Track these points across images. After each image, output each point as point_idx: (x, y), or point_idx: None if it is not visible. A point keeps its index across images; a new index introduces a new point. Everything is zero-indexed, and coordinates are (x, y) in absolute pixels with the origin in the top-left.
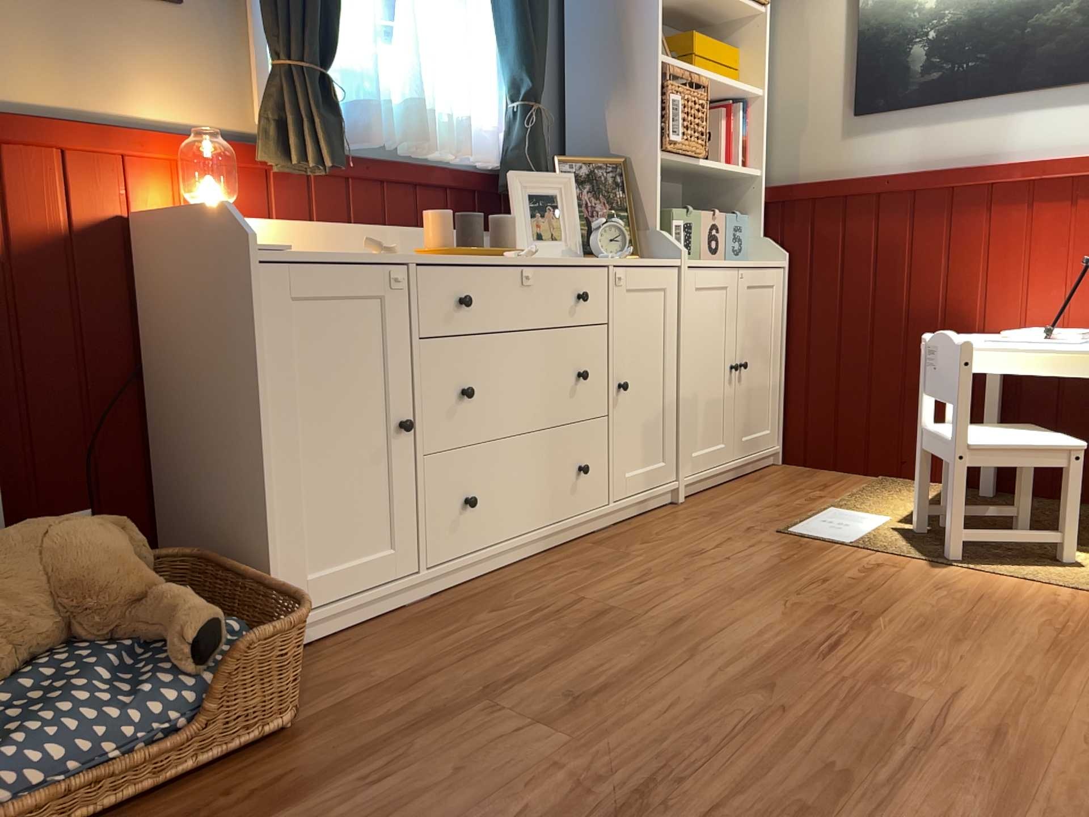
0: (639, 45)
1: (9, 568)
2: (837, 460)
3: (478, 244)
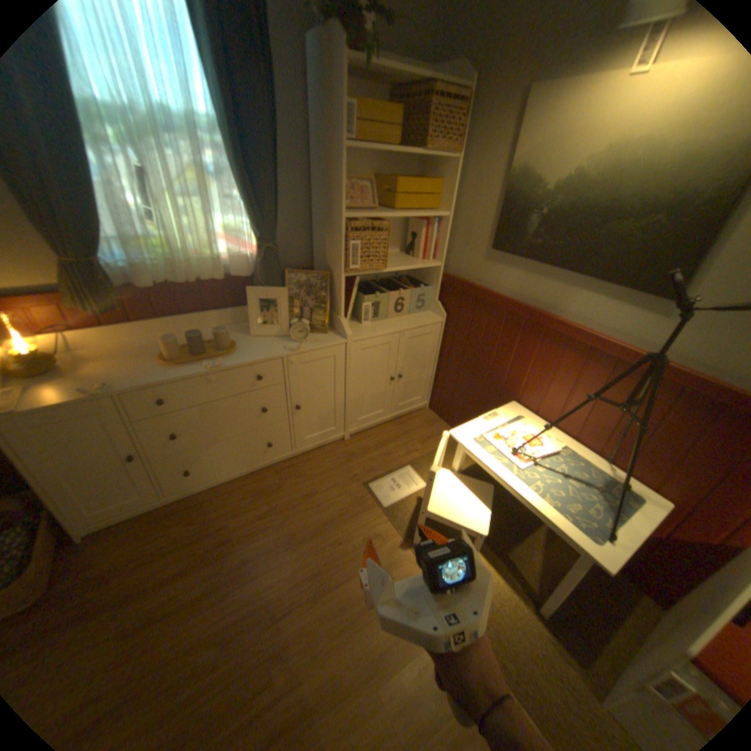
0: (335, 204)
1: None
2: (448, 421)
3: (198, 350)
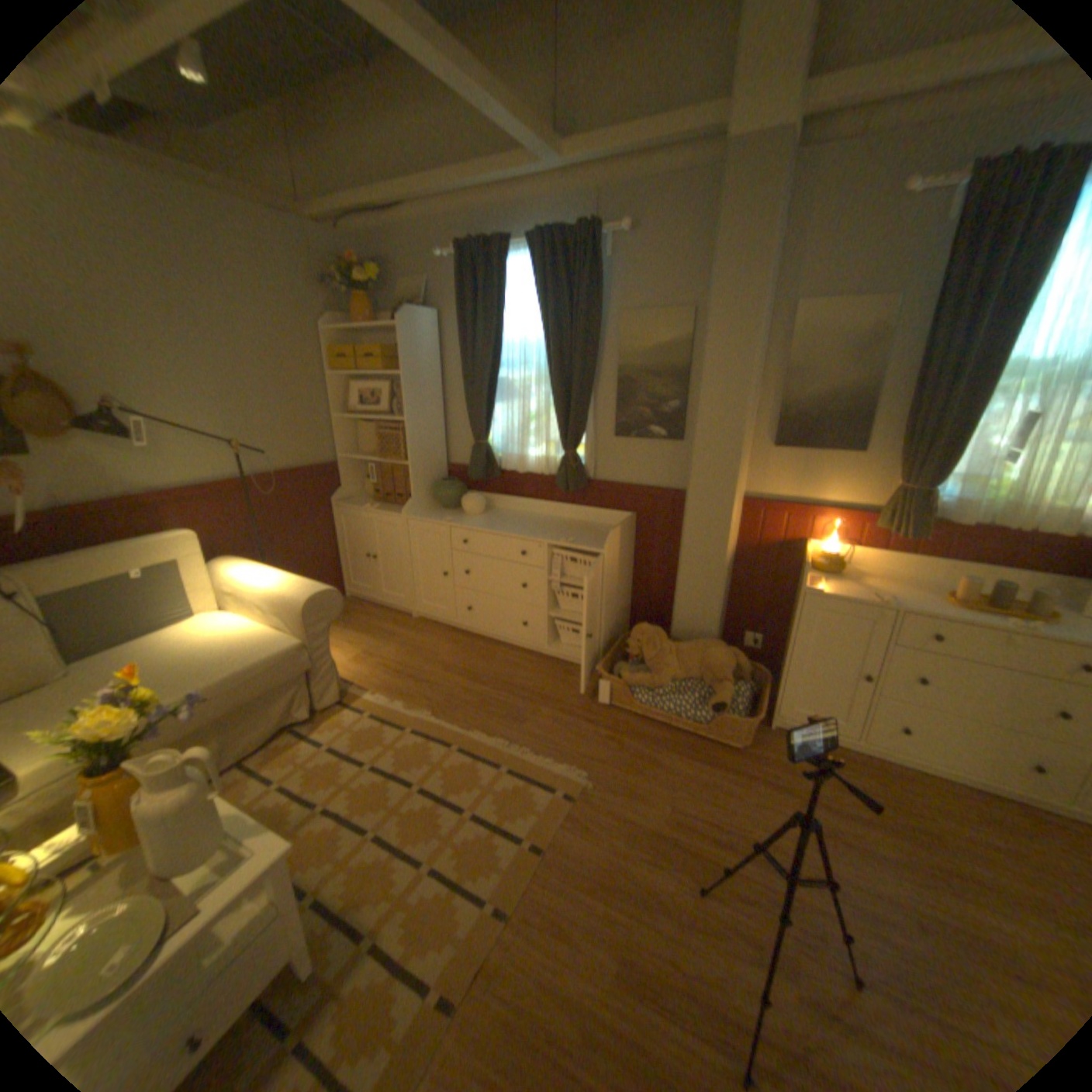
0: None
1: (696, 653)
2: None
3: (1005, 604)
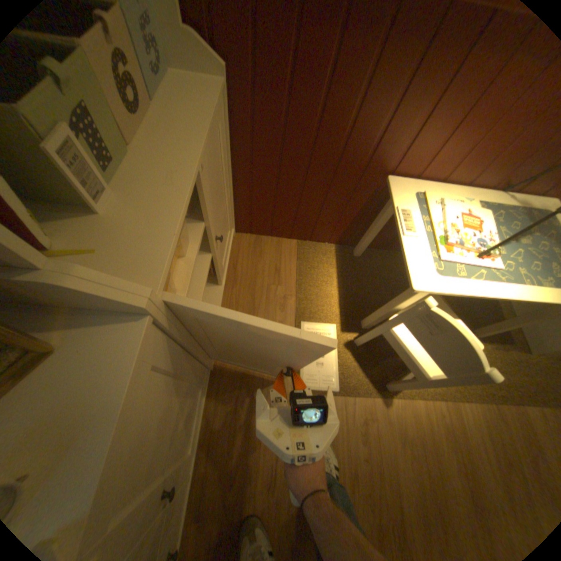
0: None
1: None
2: (272, 232)
3: None
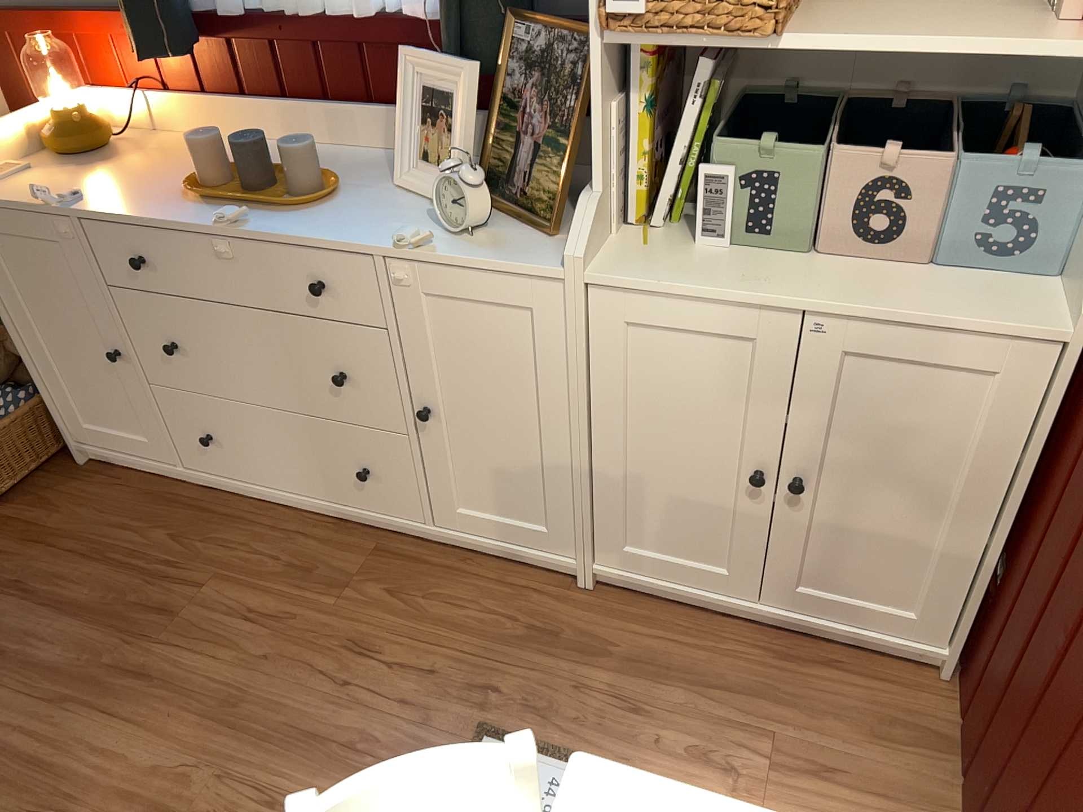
0: None
1: None
2: (962, 767)
3: (258, 182)
